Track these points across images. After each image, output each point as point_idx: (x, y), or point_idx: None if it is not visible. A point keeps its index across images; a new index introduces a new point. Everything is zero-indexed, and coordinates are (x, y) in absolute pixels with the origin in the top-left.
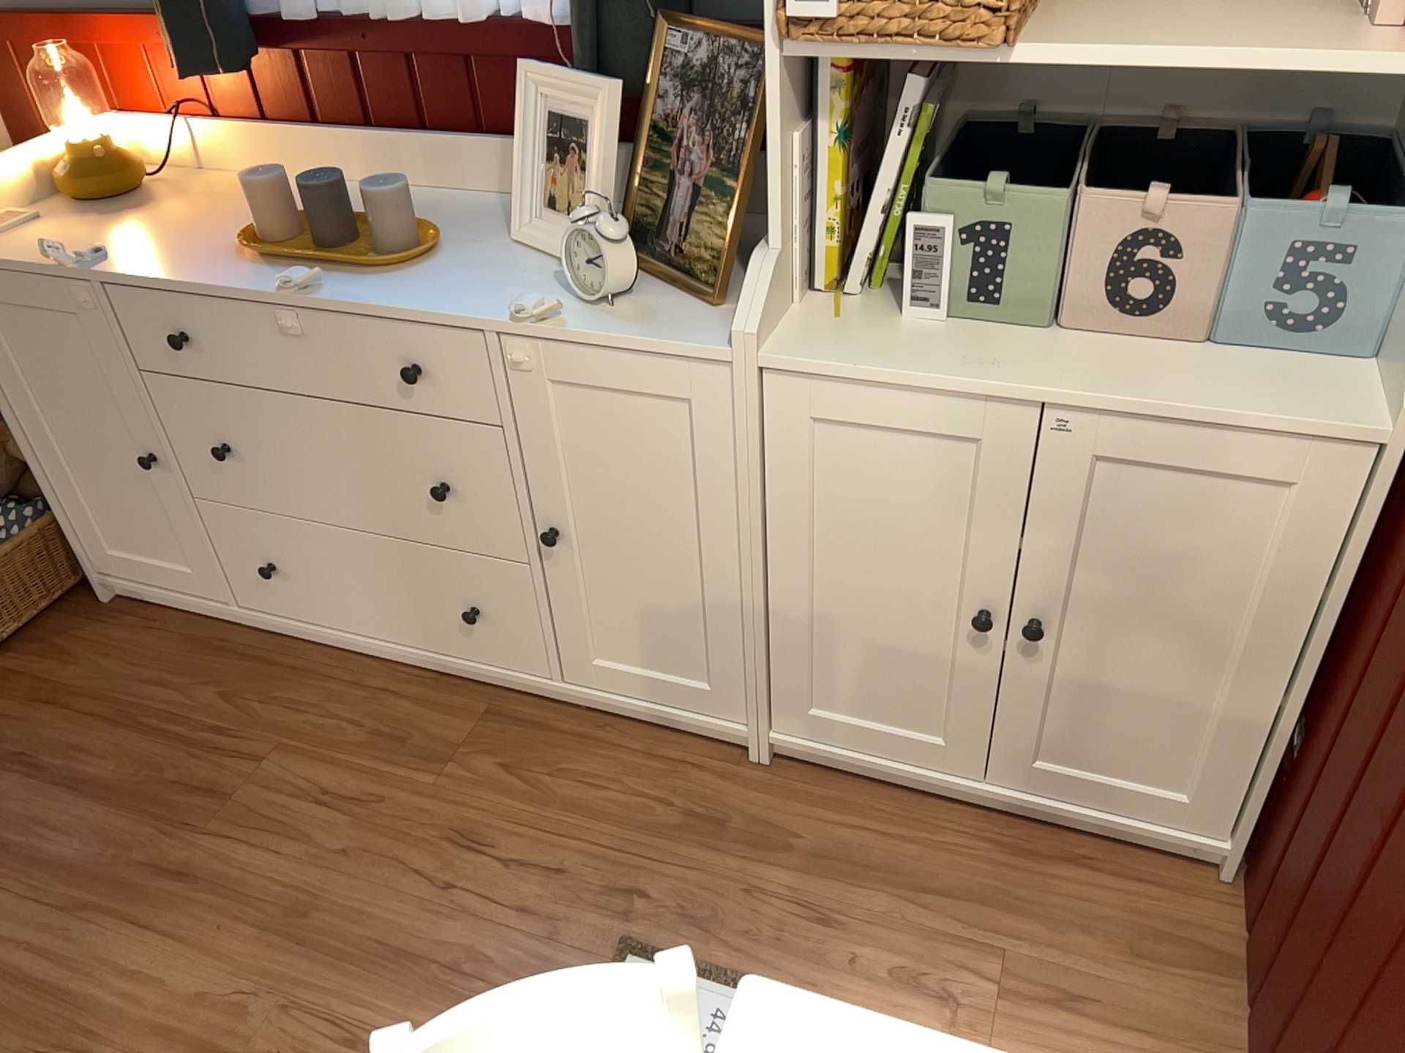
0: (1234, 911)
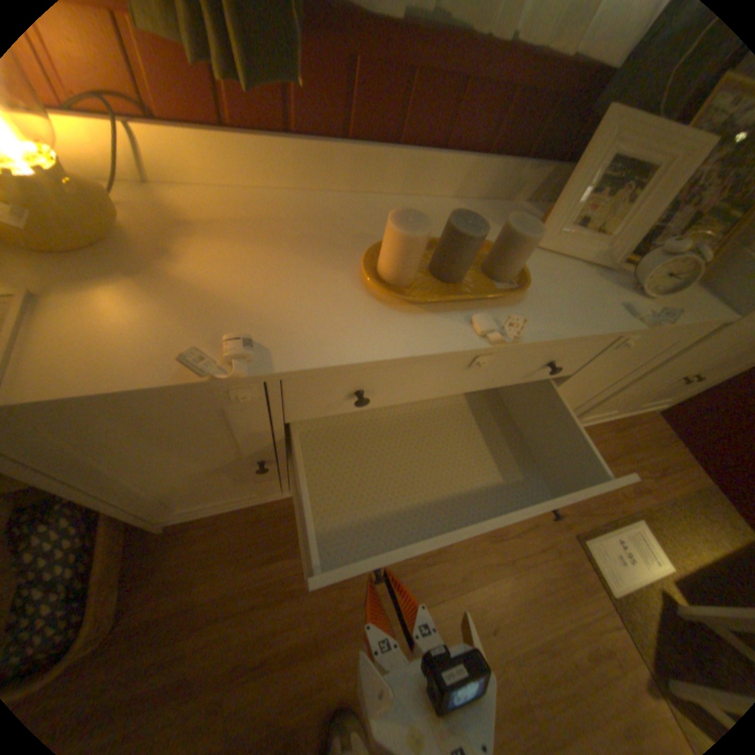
0: (667, 424)
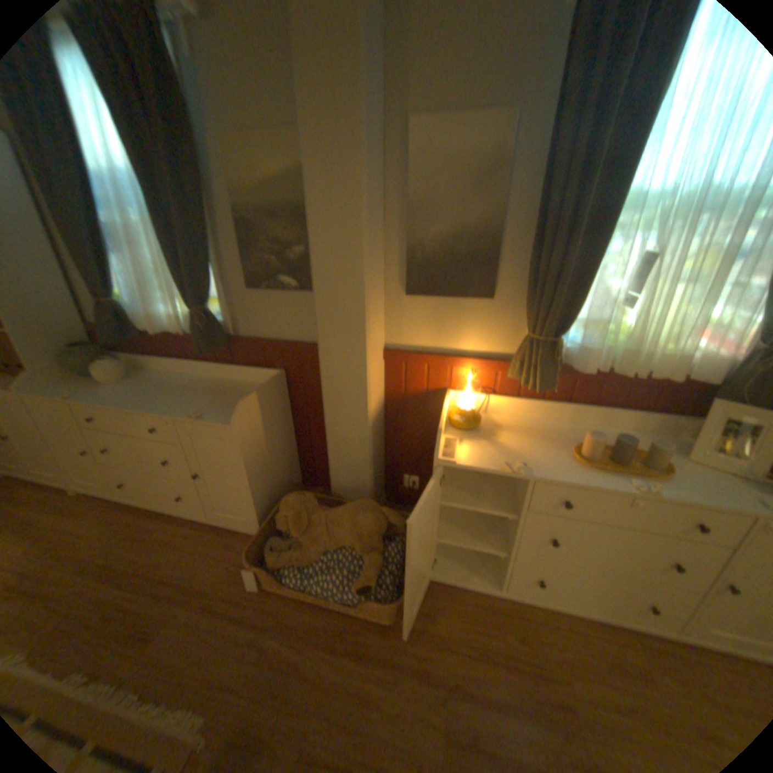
0: None
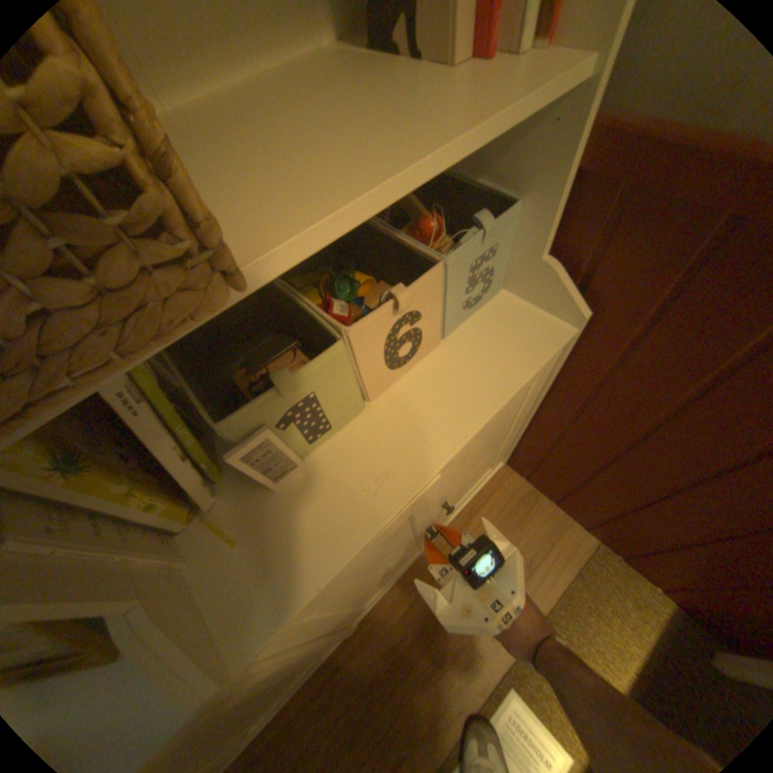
0: (519, 476)
